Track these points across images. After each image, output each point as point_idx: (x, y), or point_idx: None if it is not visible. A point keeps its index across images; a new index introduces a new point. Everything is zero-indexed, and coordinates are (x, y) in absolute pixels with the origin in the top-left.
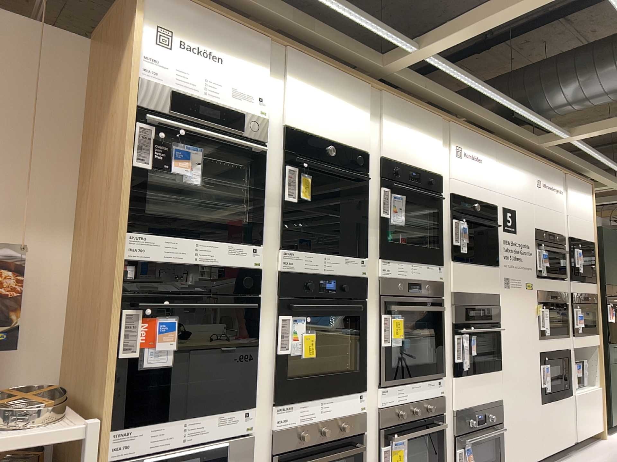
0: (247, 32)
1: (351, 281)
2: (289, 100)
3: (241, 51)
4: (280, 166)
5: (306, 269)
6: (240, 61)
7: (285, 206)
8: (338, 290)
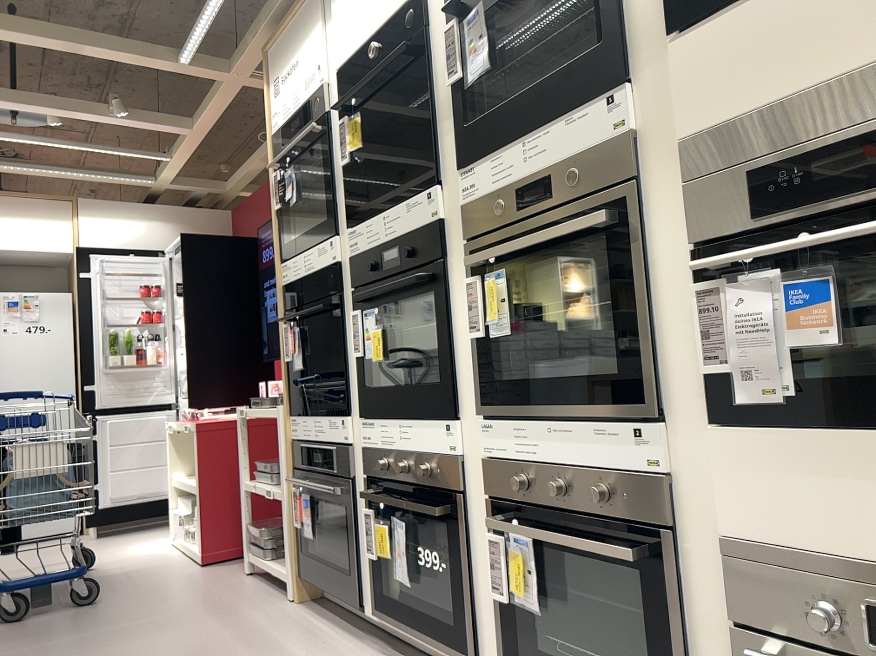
0: (298, 5)
1: (416, 238)
2: (335, 30)
3: (301, 30)
4: (340, 124)
5: (367, 244)
6: (301, 41)
7: (346, 172)
8: (403, 260)
